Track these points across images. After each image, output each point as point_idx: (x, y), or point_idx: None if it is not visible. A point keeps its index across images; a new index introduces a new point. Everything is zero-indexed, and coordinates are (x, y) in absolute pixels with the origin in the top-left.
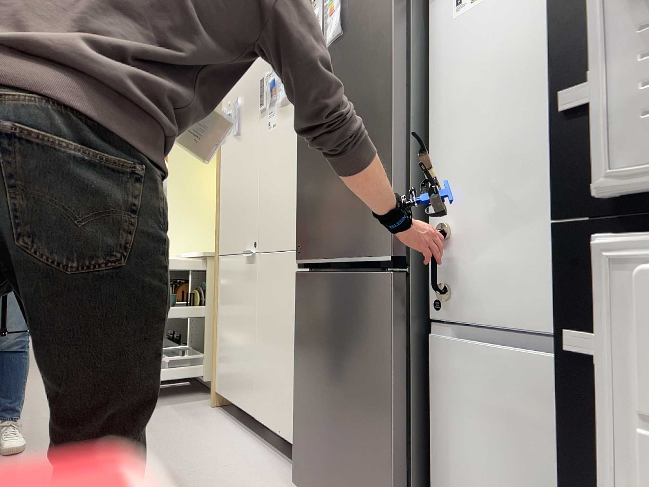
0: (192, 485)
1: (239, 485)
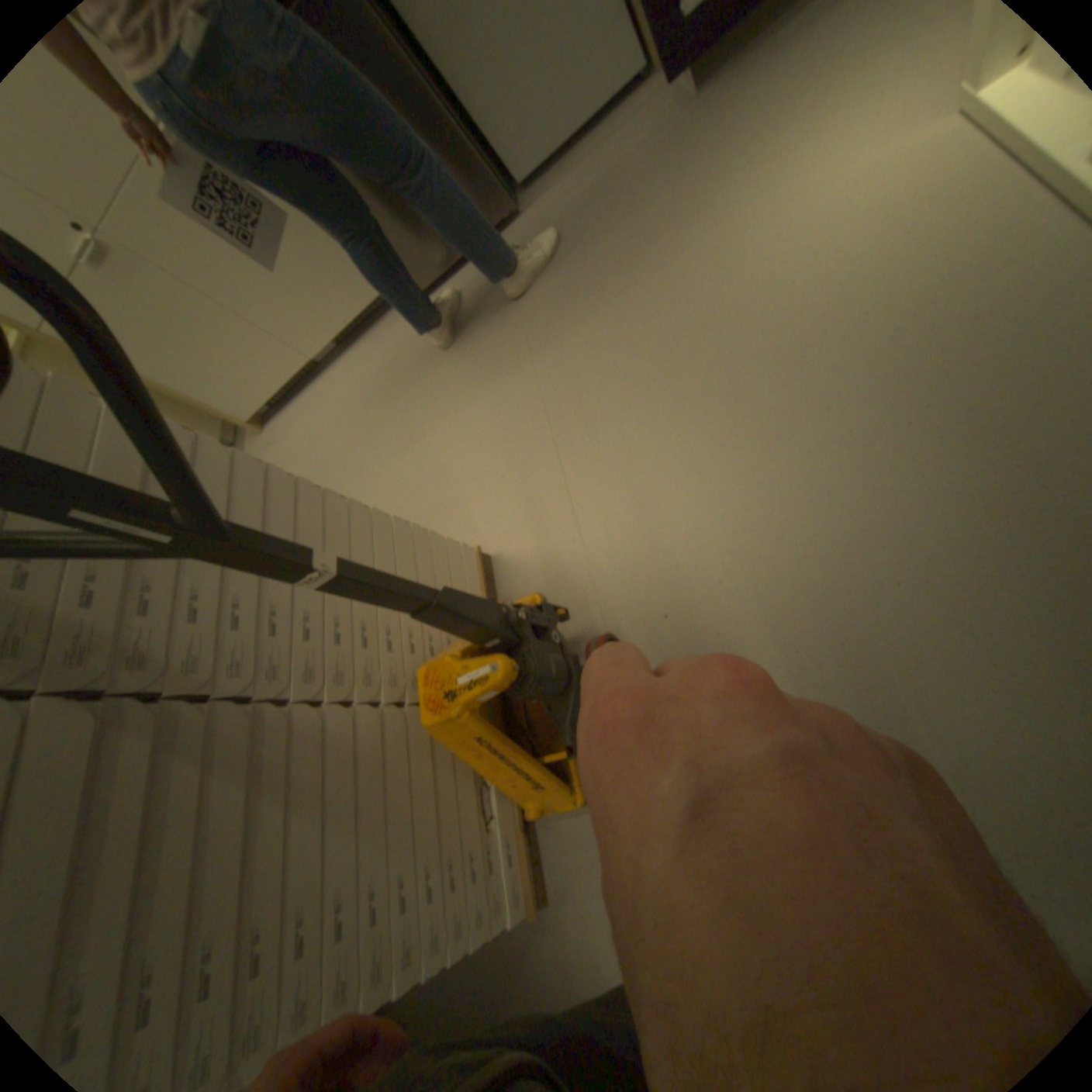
0: (378, 391)
1: (390, 353)
